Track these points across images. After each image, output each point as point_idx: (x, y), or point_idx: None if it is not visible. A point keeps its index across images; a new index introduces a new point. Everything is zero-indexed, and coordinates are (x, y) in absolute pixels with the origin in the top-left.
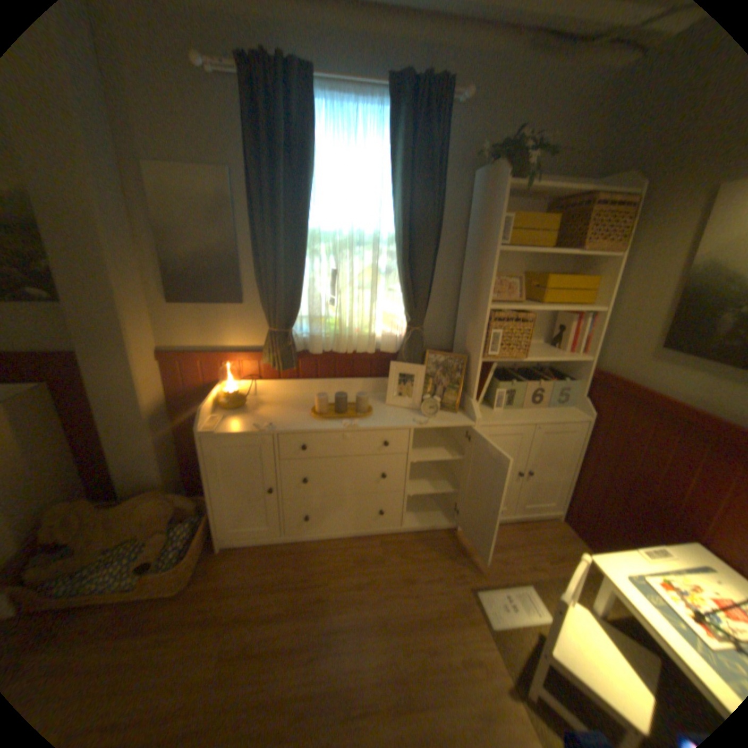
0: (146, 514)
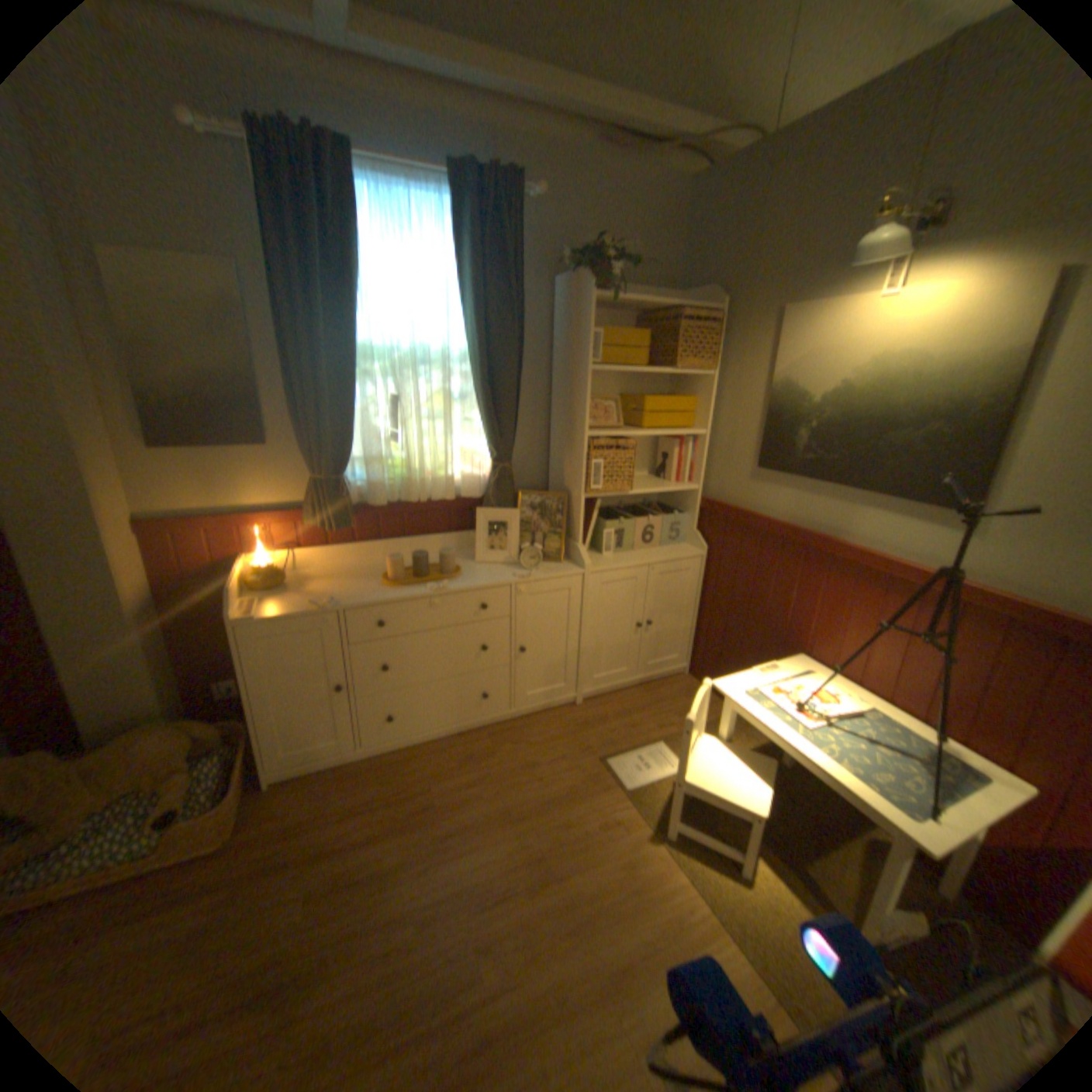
0: (152, 752)
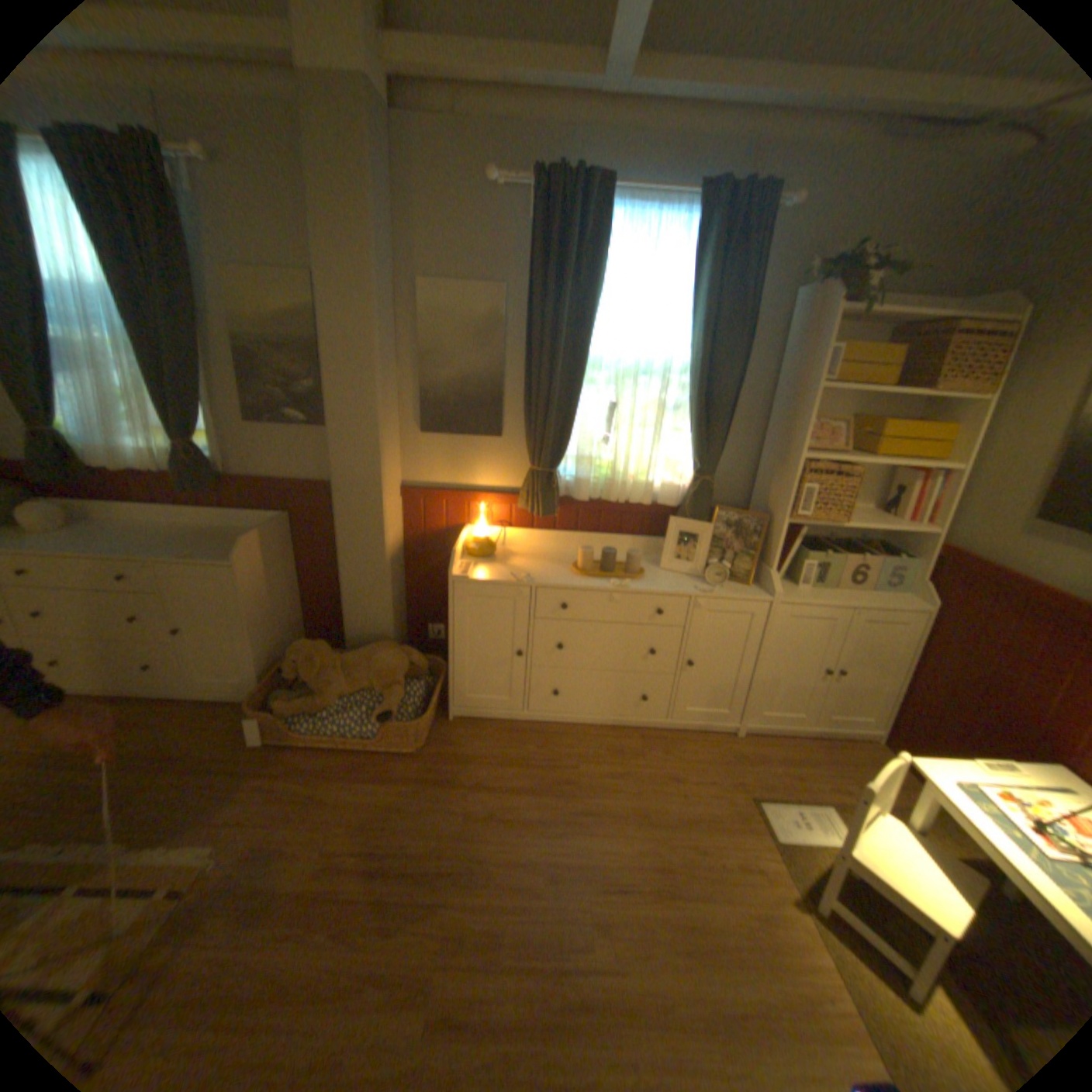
0: (385, 663)
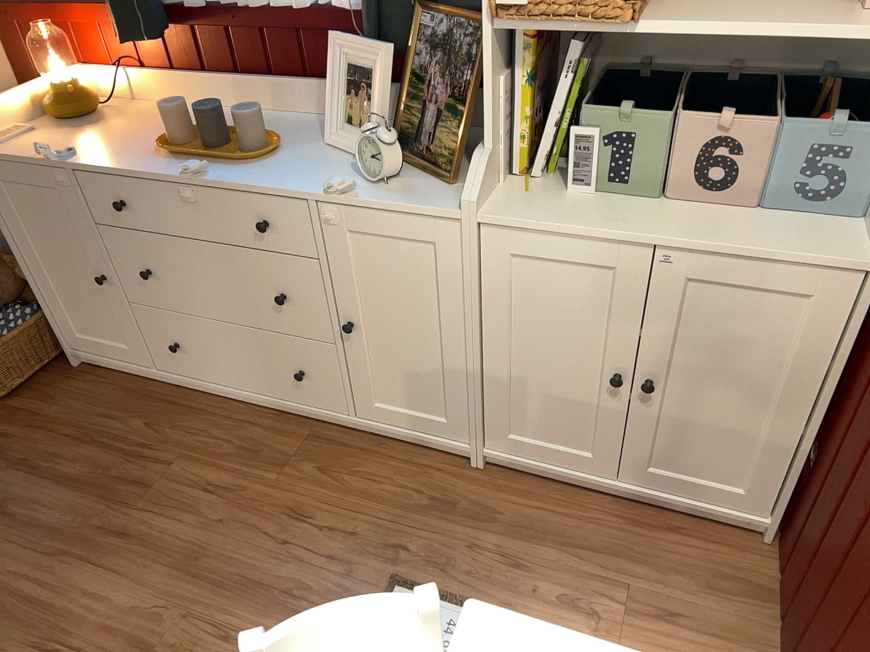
0: None
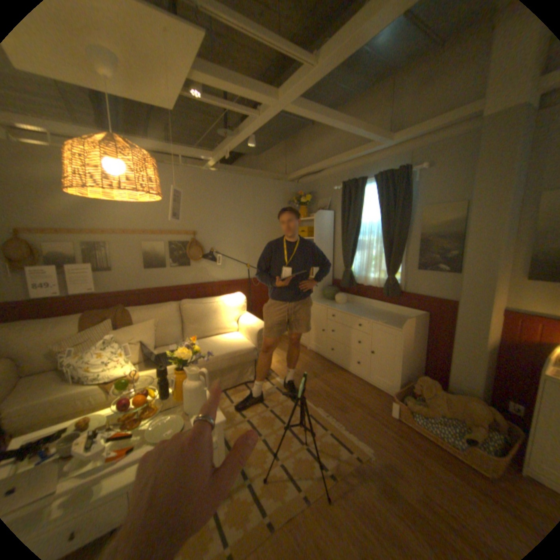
0: (476, 410)
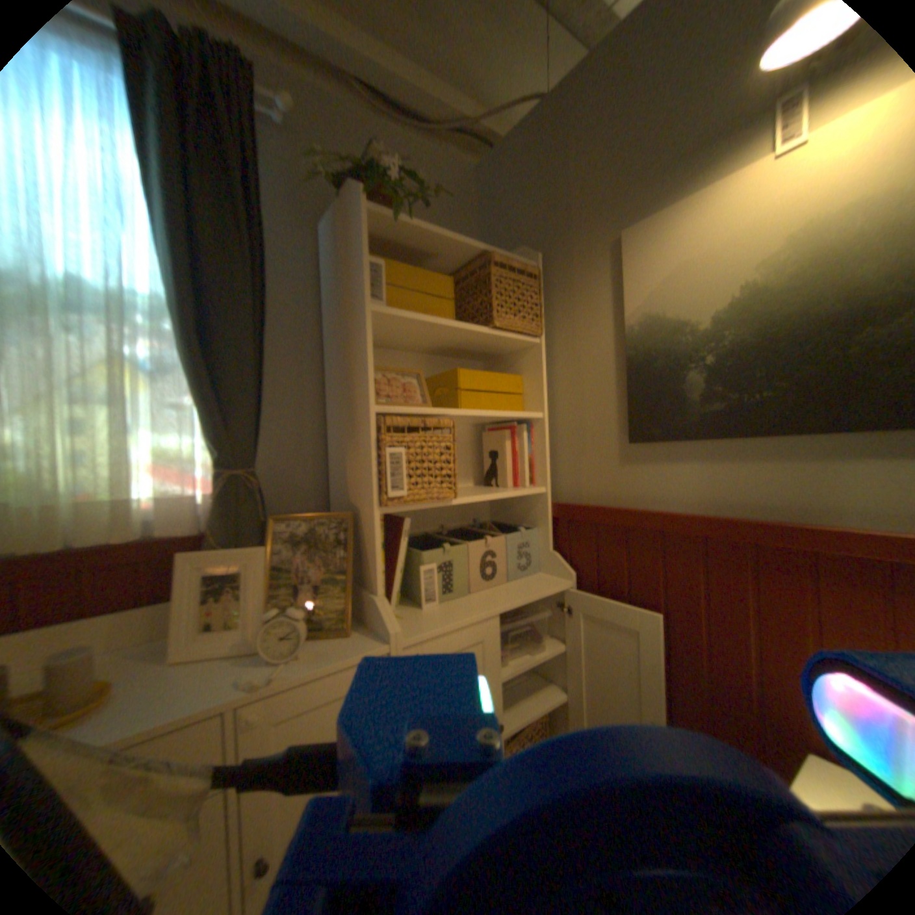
0: None
